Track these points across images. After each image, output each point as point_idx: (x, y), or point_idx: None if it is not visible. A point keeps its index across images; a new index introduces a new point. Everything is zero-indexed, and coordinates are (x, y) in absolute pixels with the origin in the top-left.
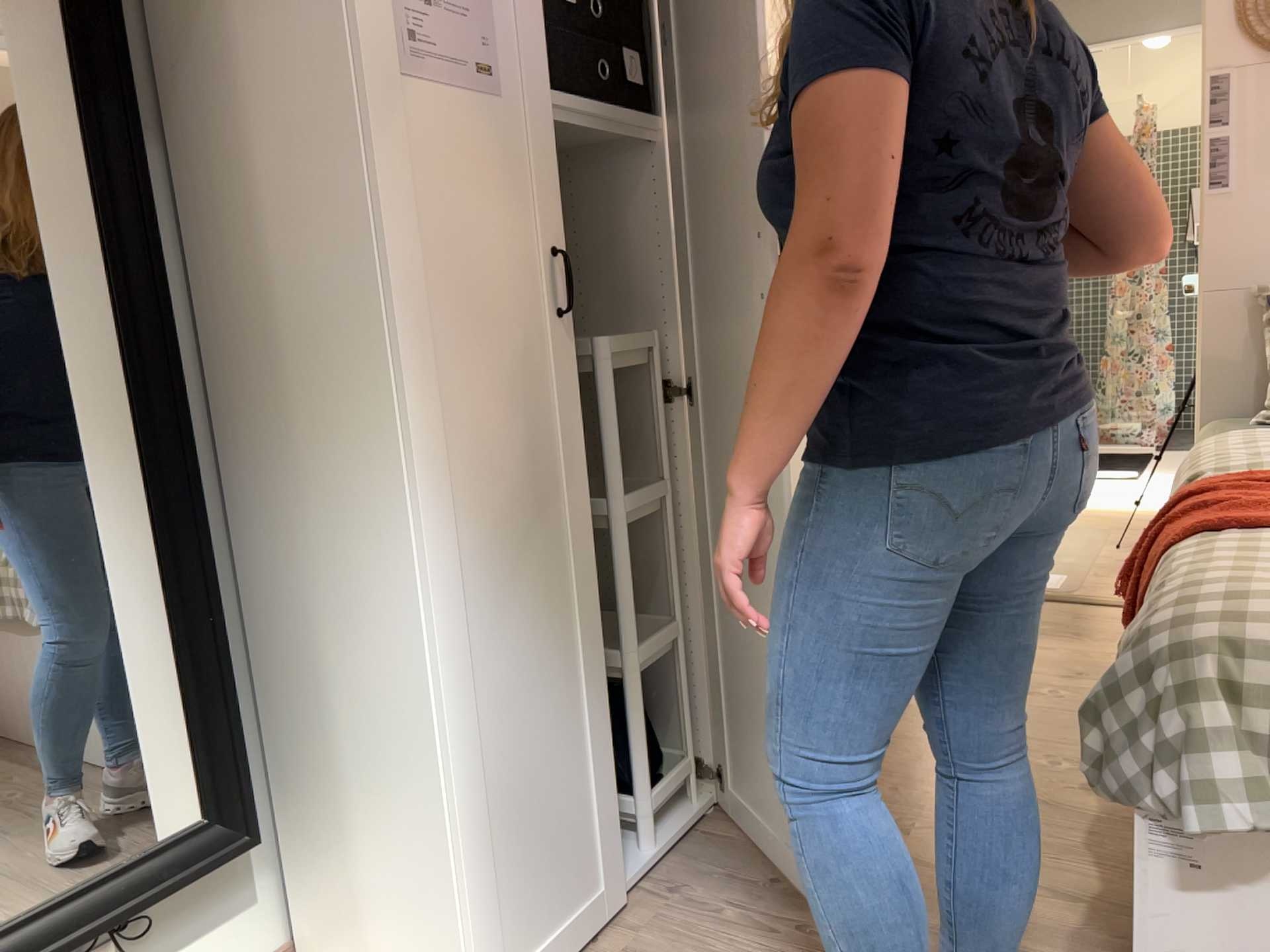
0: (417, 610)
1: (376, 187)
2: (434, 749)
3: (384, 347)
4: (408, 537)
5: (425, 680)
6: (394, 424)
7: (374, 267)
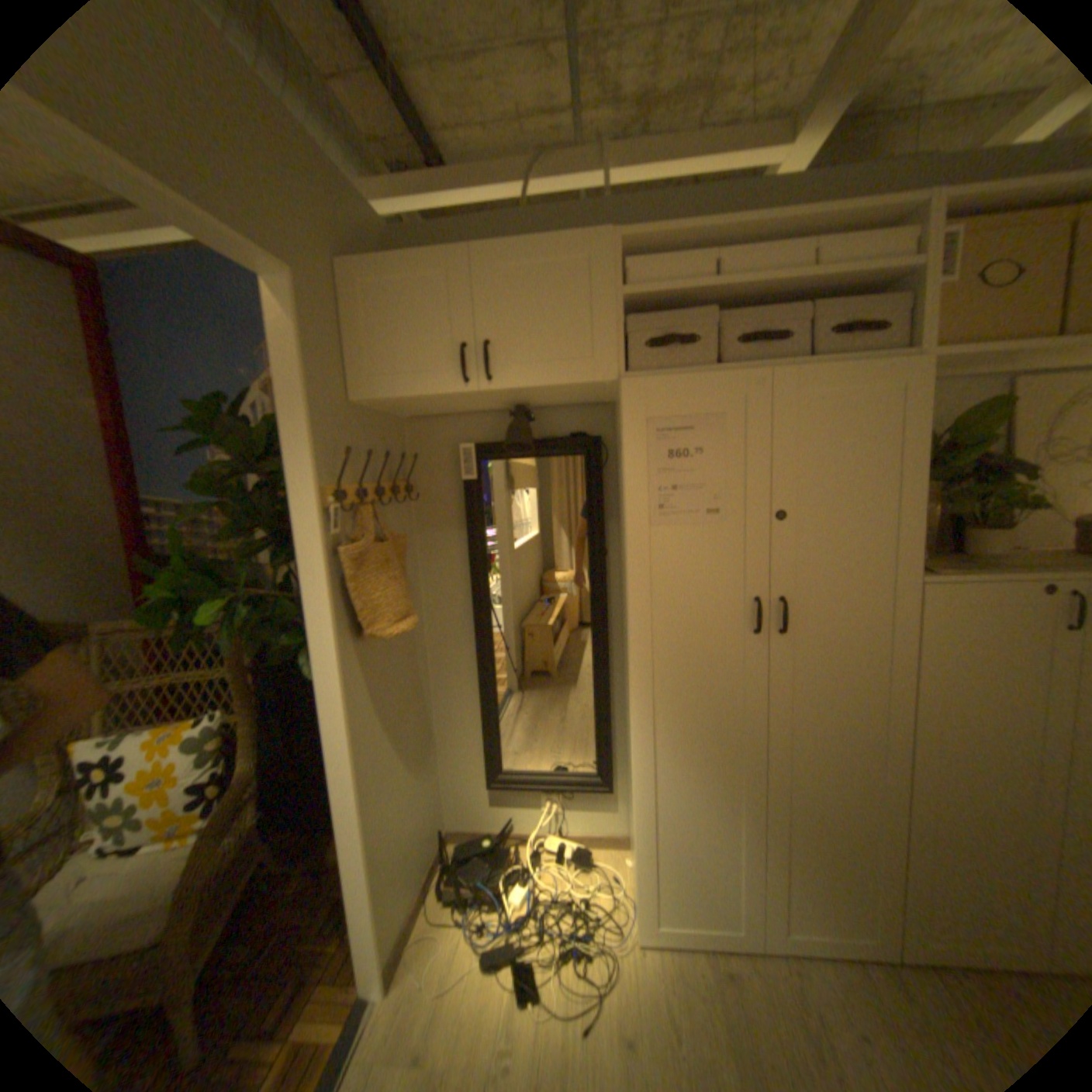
0: (634, 755)
1: (636, 580)
2: (636, 814)
3: (631, 646)
4: (633, 725)
5: (635, 784)
6: (632, 678)
7: (629, 614)
